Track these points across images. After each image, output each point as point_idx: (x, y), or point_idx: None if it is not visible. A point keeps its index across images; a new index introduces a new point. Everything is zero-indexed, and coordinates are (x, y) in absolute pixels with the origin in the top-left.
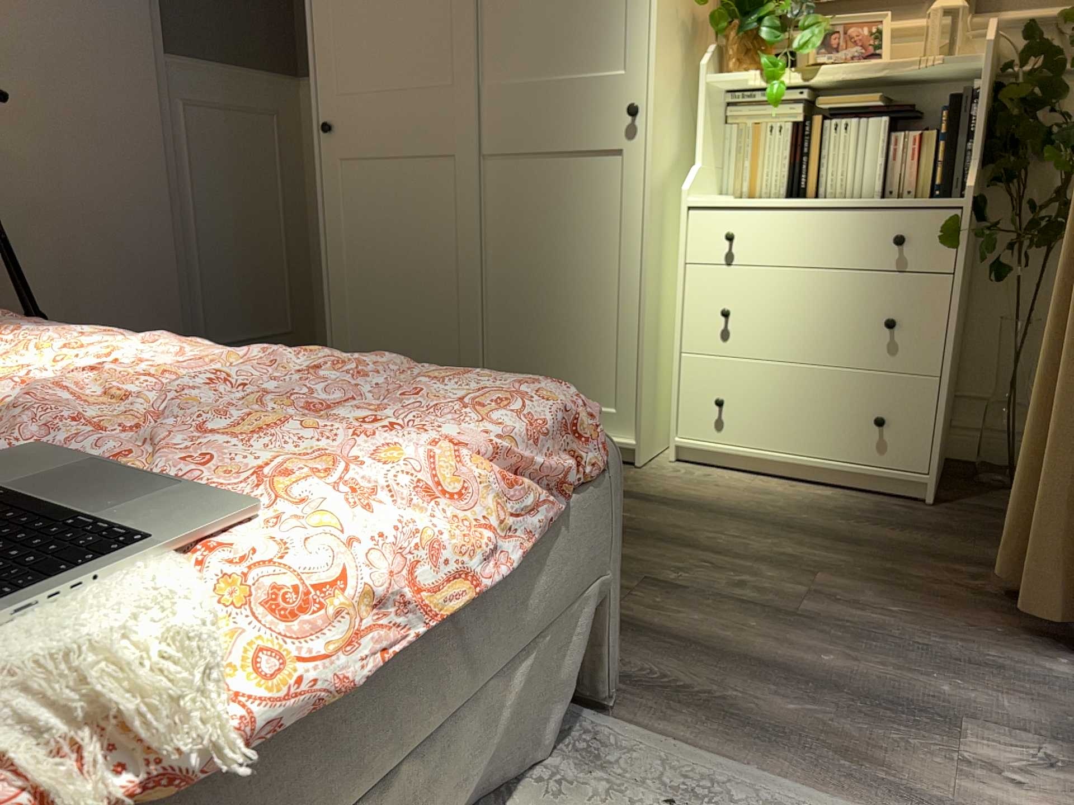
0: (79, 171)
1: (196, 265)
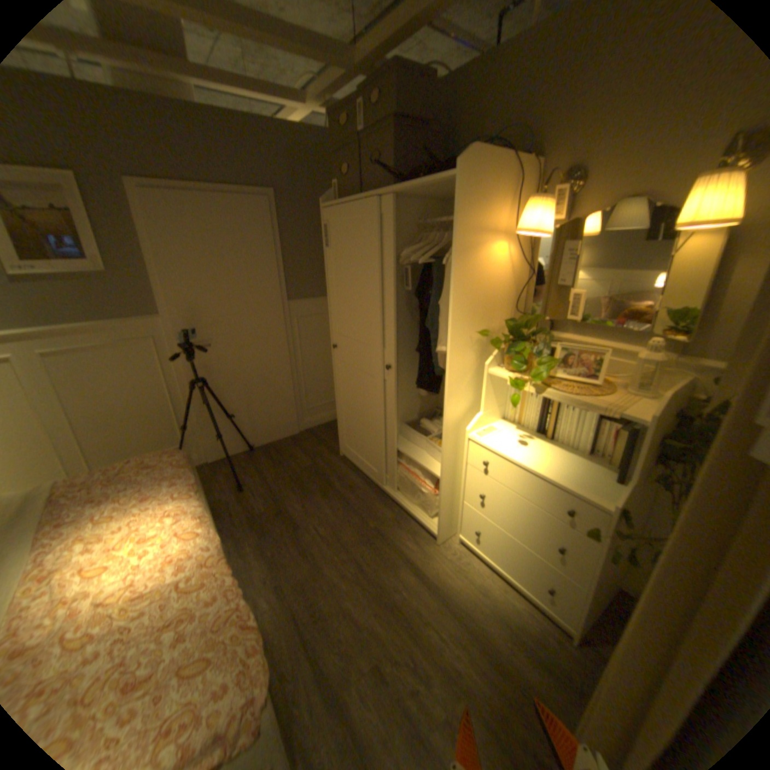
0: (249, 356)
1: (301, 380)
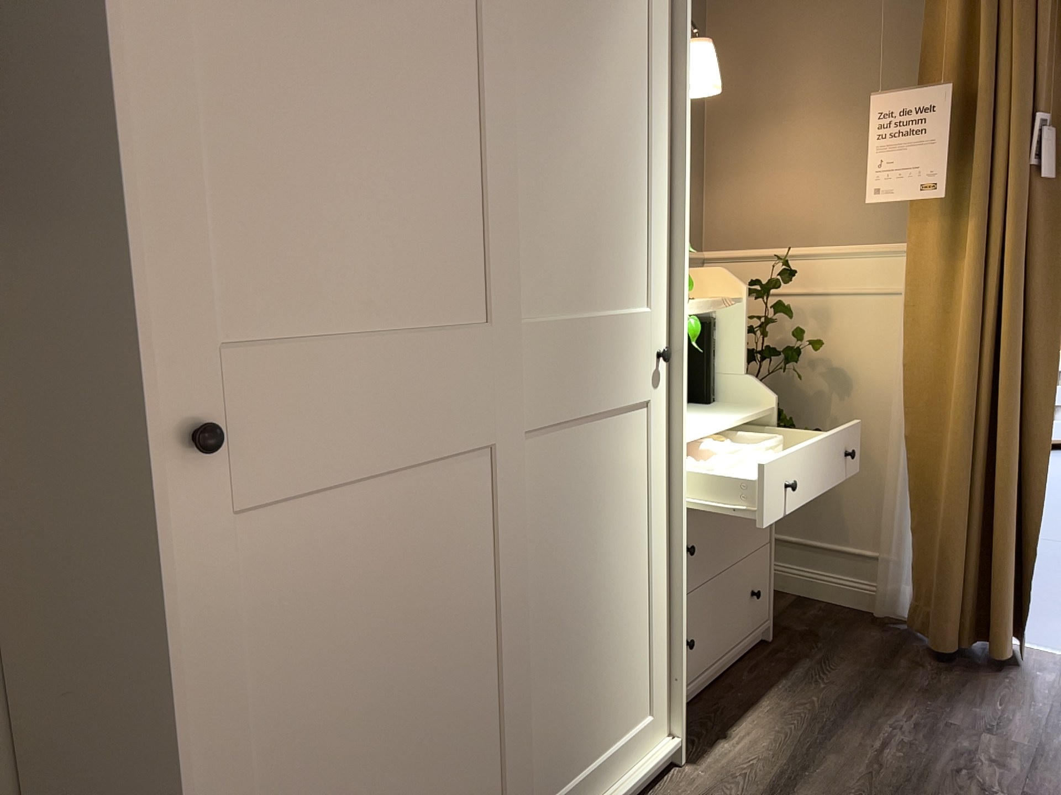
0: None
1: None
